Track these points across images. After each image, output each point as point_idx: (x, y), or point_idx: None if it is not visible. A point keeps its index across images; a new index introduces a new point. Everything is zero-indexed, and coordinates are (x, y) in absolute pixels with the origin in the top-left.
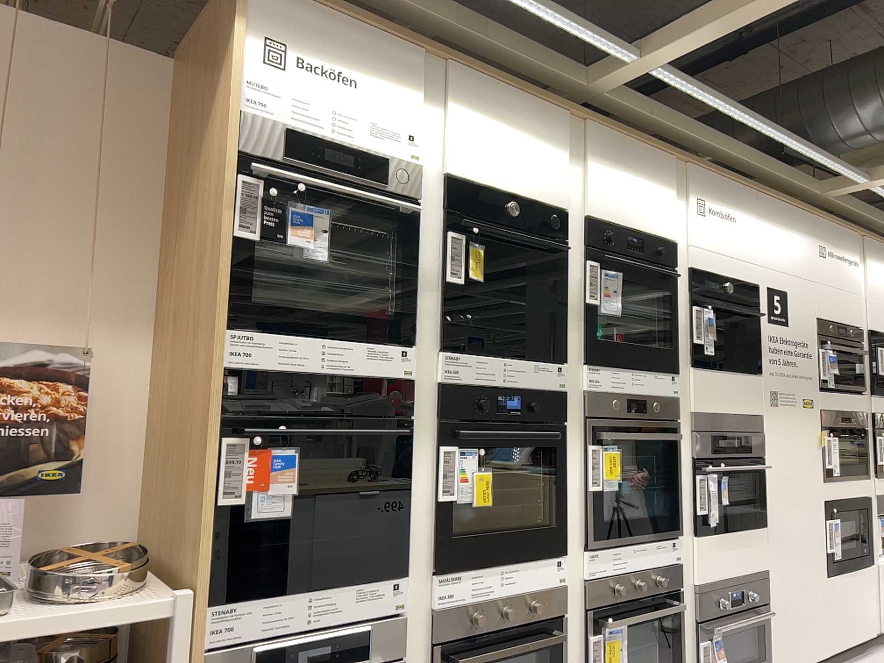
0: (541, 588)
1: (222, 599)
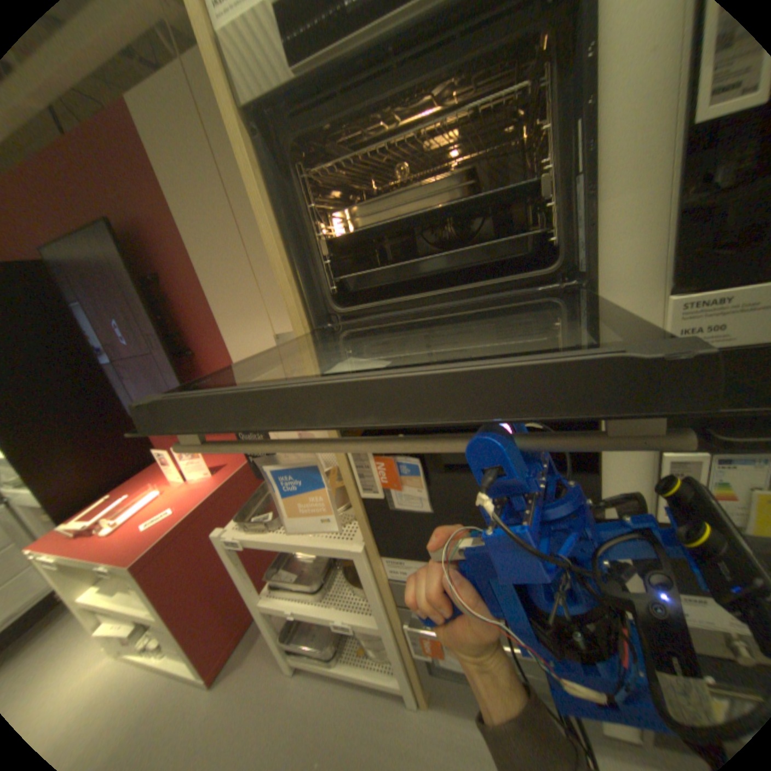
0: None
1: (394, 555)
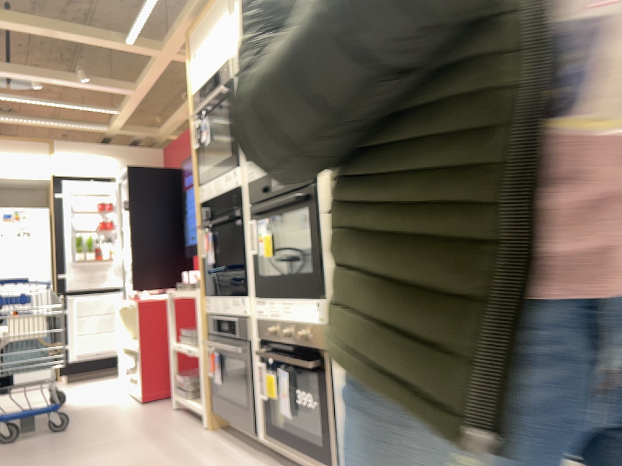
0: (307, 322)
1: (209, 295)
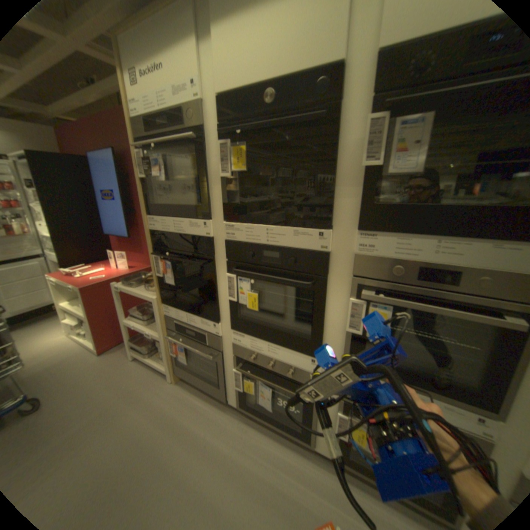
0: (297, 367)
1: (167, 304)
